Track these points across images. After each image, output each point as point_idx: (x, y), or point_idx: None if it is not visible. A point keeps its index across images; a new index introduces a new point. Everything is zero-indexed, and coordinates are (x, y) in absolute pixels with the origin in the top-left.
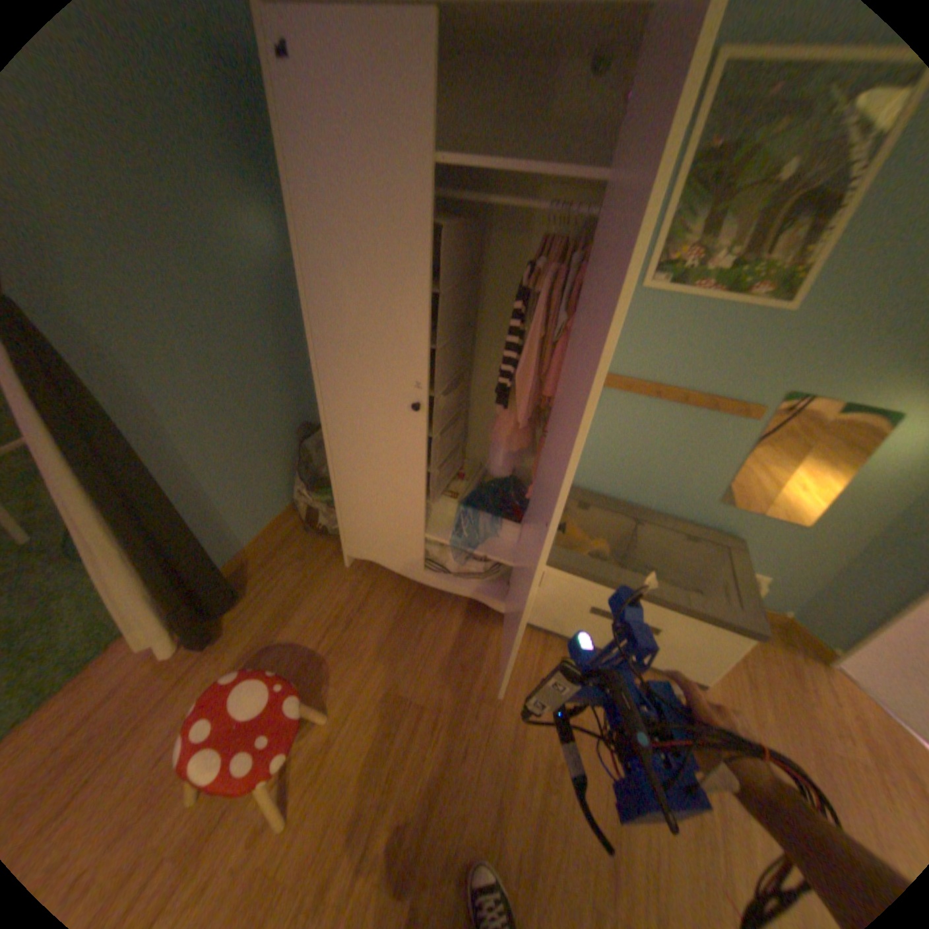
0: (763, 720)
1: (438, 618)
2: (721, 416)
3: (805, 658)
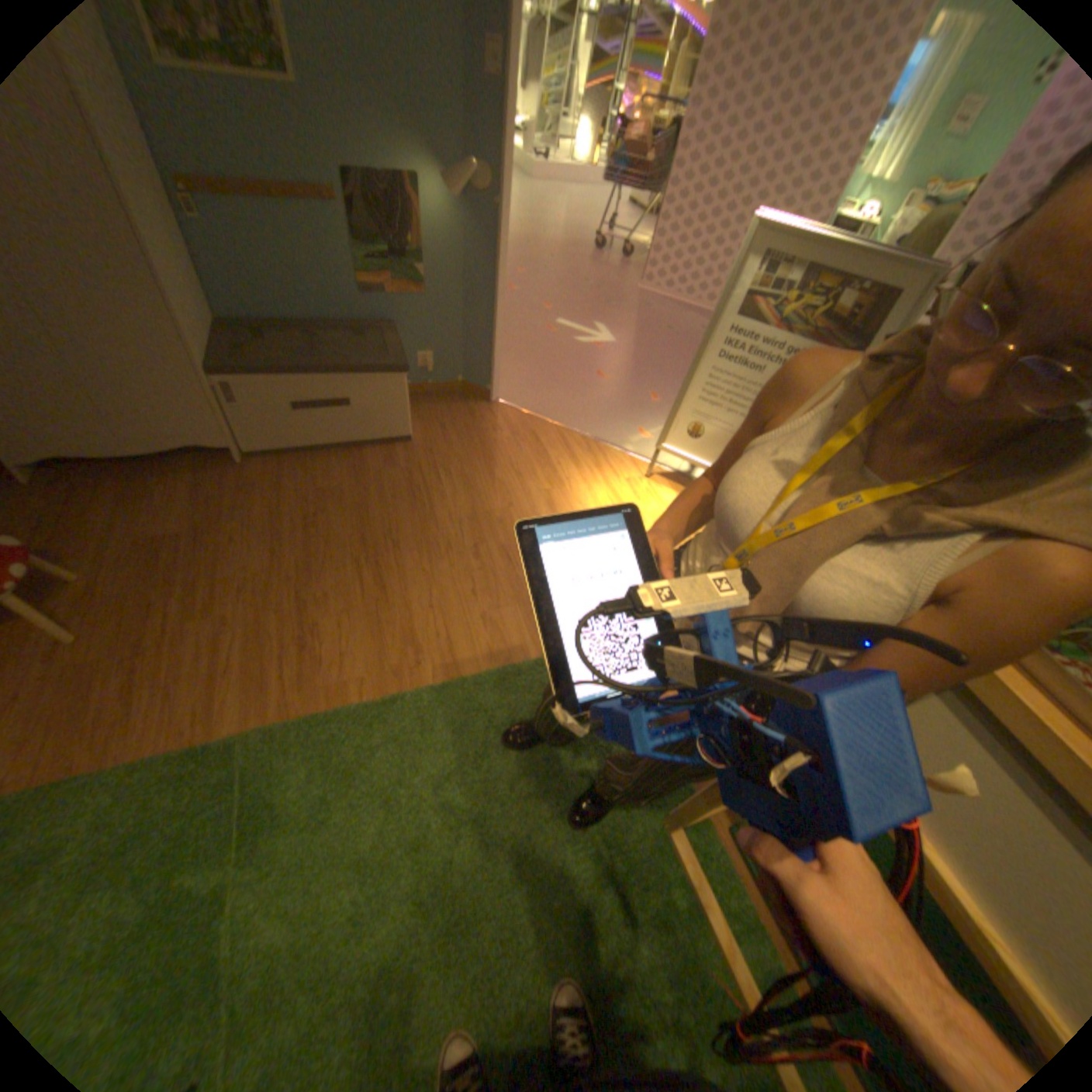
0: (448, 441)
1: (163, 481)
2: (308, 205)
3: (474, 402)
